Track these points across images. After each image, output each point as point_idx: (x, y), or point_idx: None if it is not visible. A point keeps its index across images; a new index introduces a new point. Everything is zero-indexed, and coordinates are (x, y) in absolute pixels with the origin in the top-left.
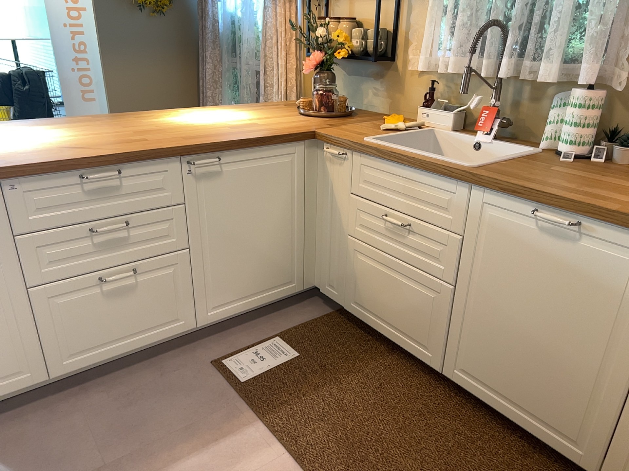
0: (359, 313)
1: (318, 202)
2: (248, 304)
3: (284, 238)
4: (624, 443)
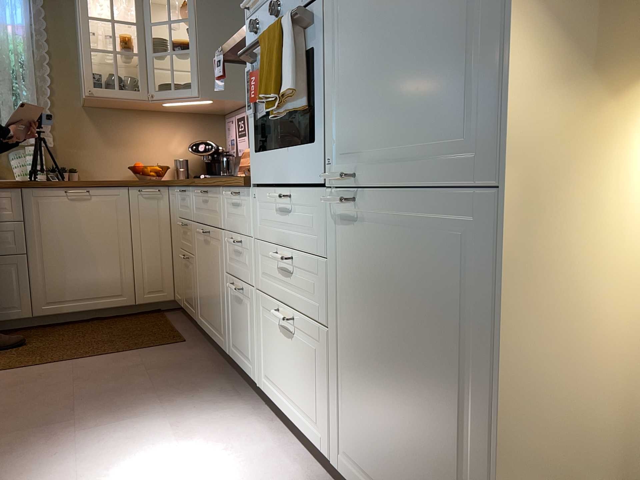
0: None
1: None
2: None
3: None
4: (138, 278)
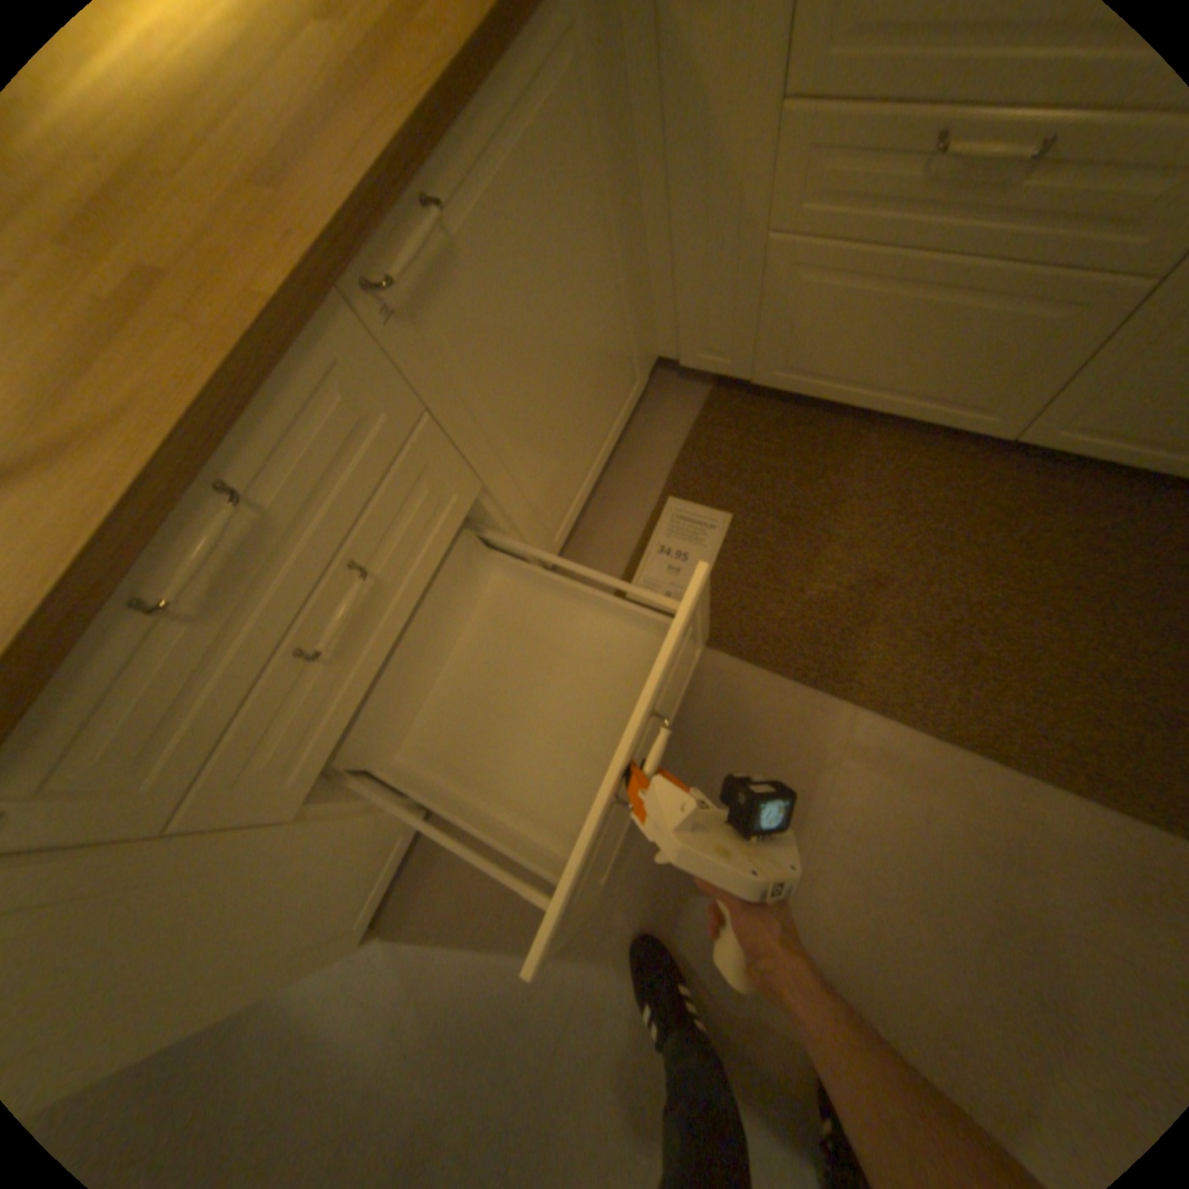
0: (796, 385)
1: (642, 164)
2: (594, 472)
3: (609, 311)
4: None
